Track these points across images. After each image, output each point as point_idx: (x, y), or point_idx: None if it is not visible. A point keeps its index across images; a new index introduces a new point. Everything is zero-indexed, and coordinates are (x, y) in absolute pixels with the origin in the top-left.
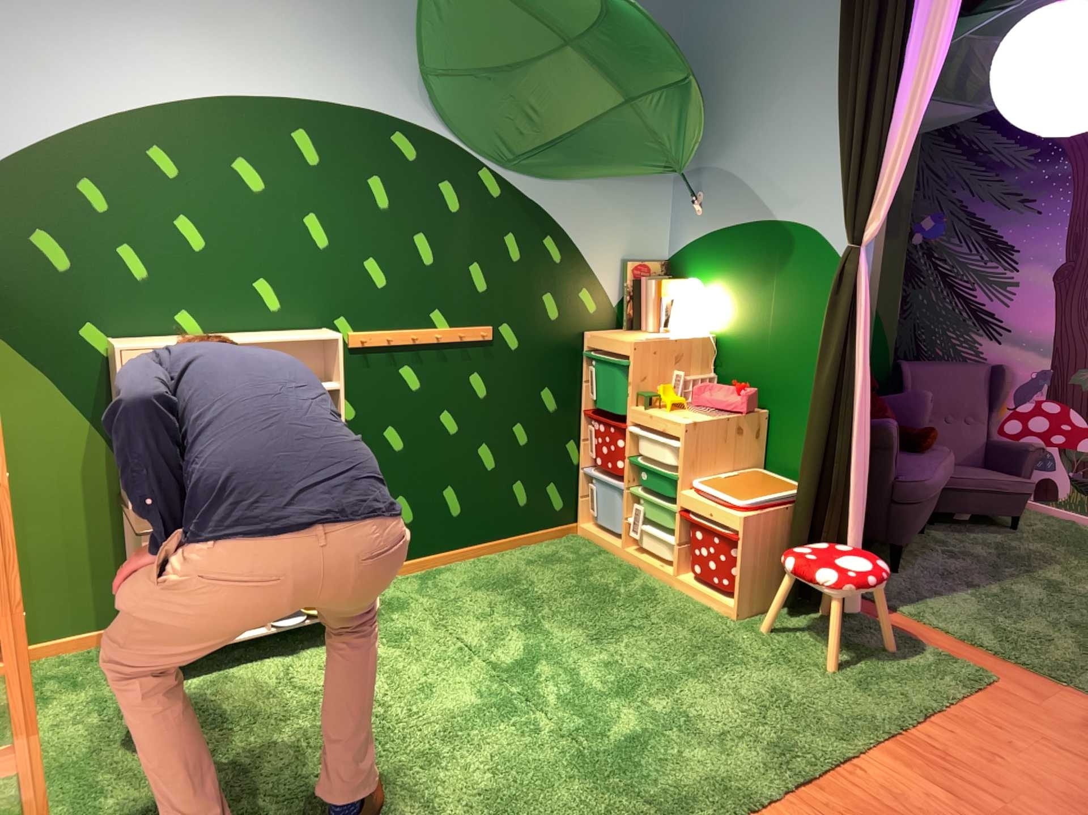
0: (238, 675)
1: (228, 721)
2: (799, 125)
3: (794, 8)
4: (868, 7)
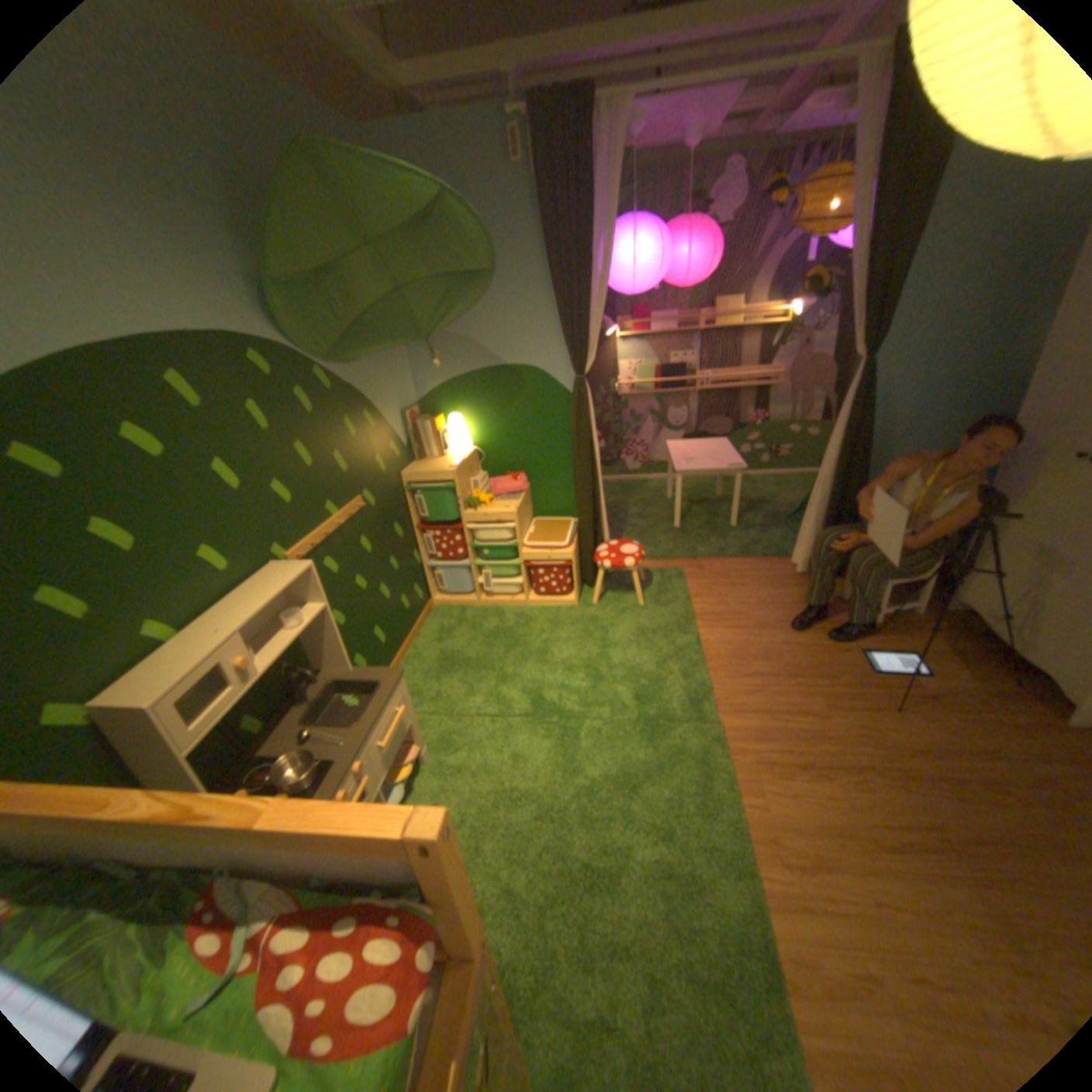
0: None
1: None
2: (509, 299)
3: (485, 211)
4: (568, 219)
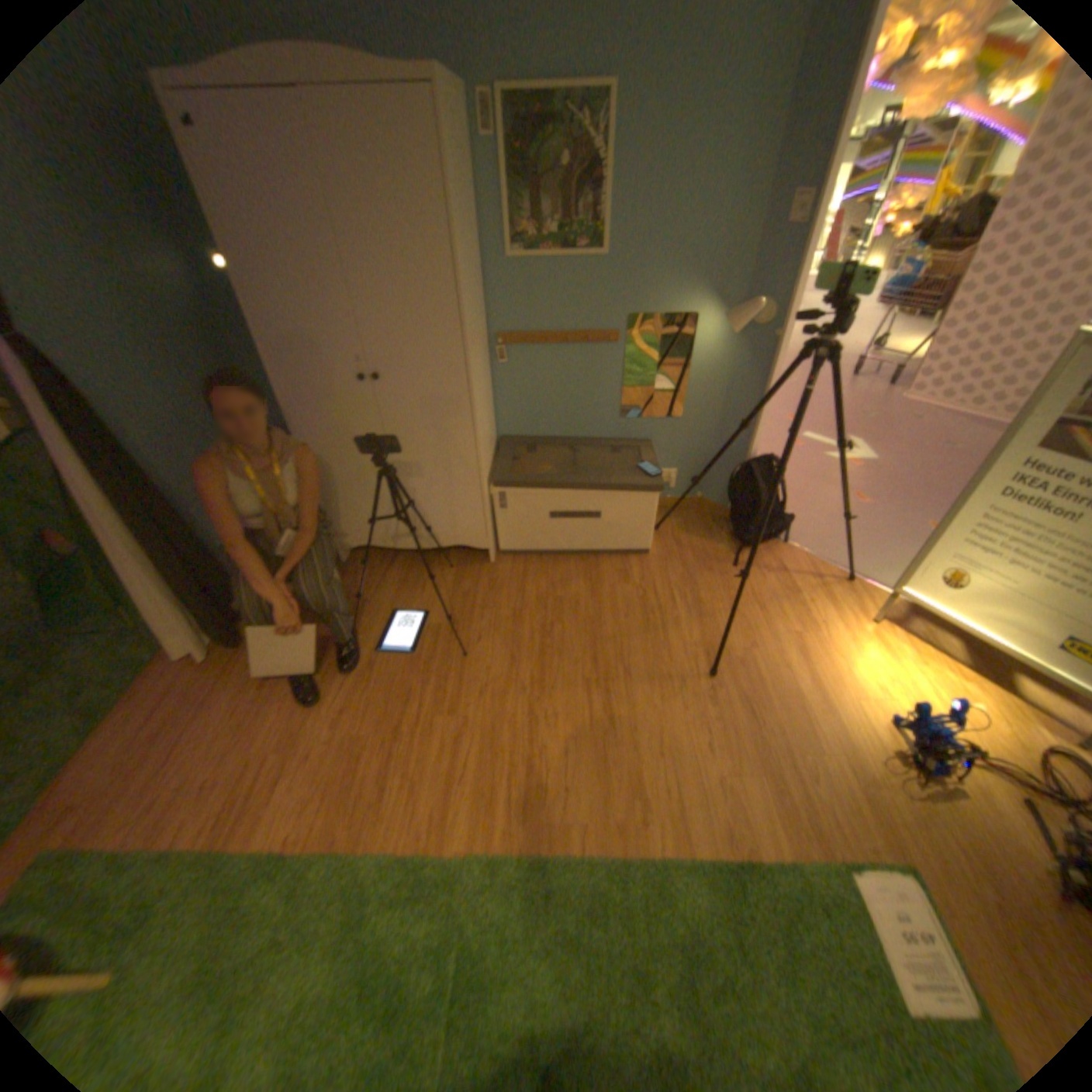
0: None
1: None
2: None
3: None
4: None
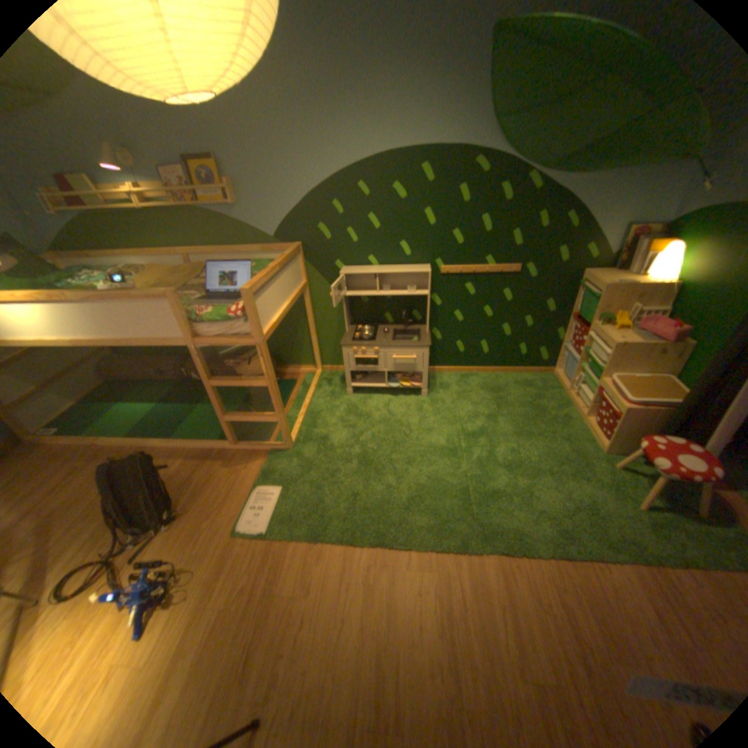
0: (373, 398)
1: (361, 415)
2: None
3: None
4: None
